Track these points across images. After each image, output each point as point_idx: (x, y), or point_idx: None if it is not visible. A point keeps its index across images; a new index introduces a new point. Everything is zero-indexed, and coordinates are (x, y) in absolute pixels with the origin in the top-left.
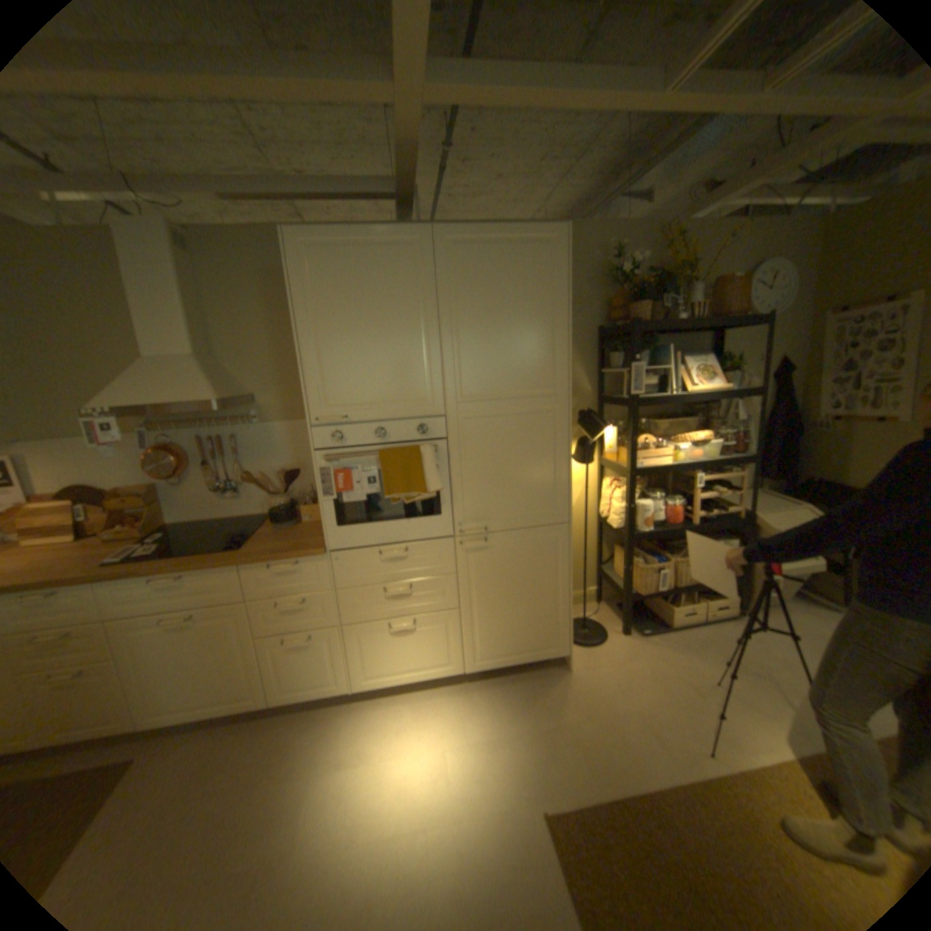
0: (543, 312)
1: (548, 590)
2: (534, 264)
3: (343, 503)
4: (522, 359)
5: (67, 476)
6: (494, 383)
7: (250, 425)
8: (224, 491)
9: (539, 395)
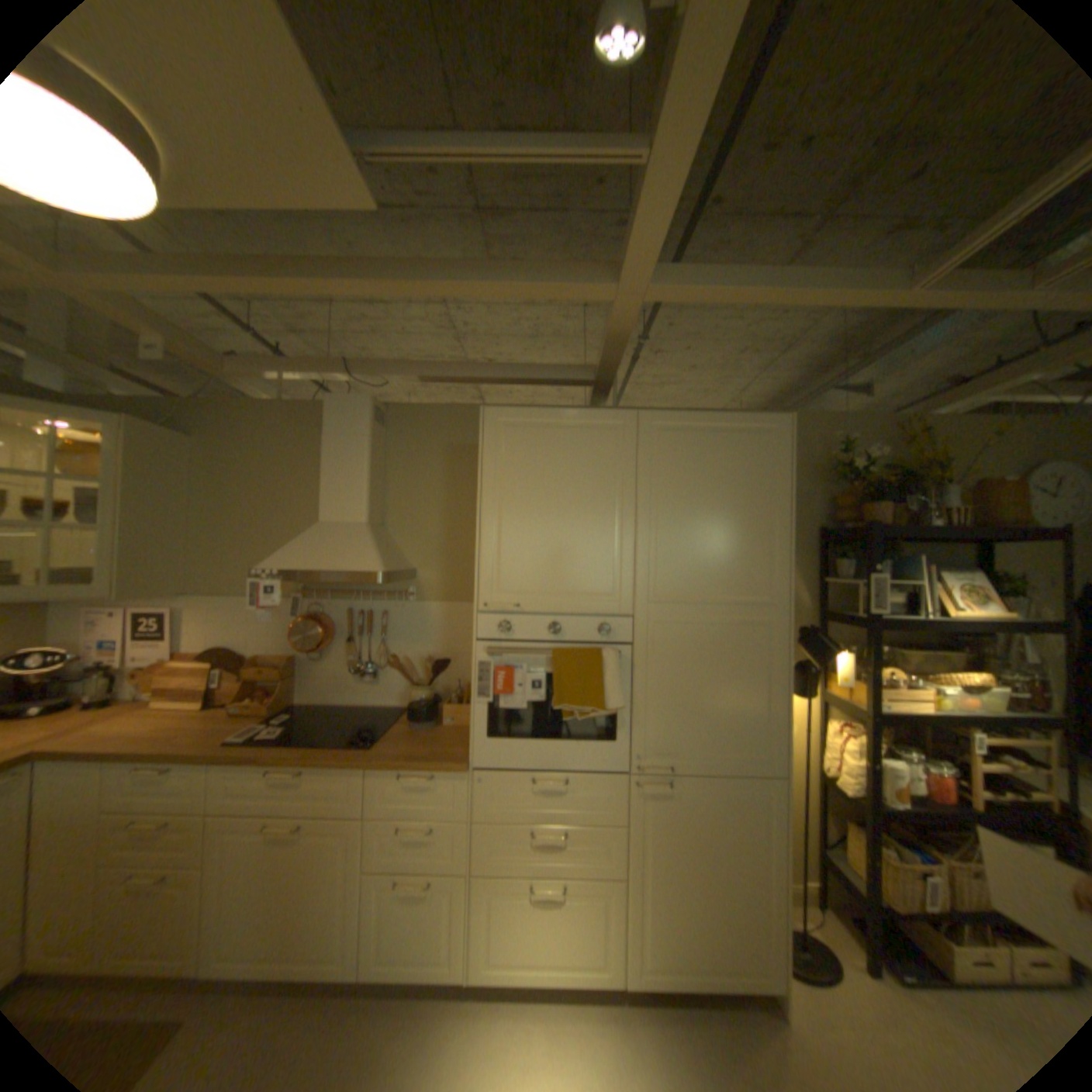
0: (760, 506)
1: (756, 878)
2: (751, 454)
3: (499, 708)
4: (732, 558)
5: (215, 636)
6: (695, 583)
7: (406, 602)
8: (362, 674)
9: (752, 602)
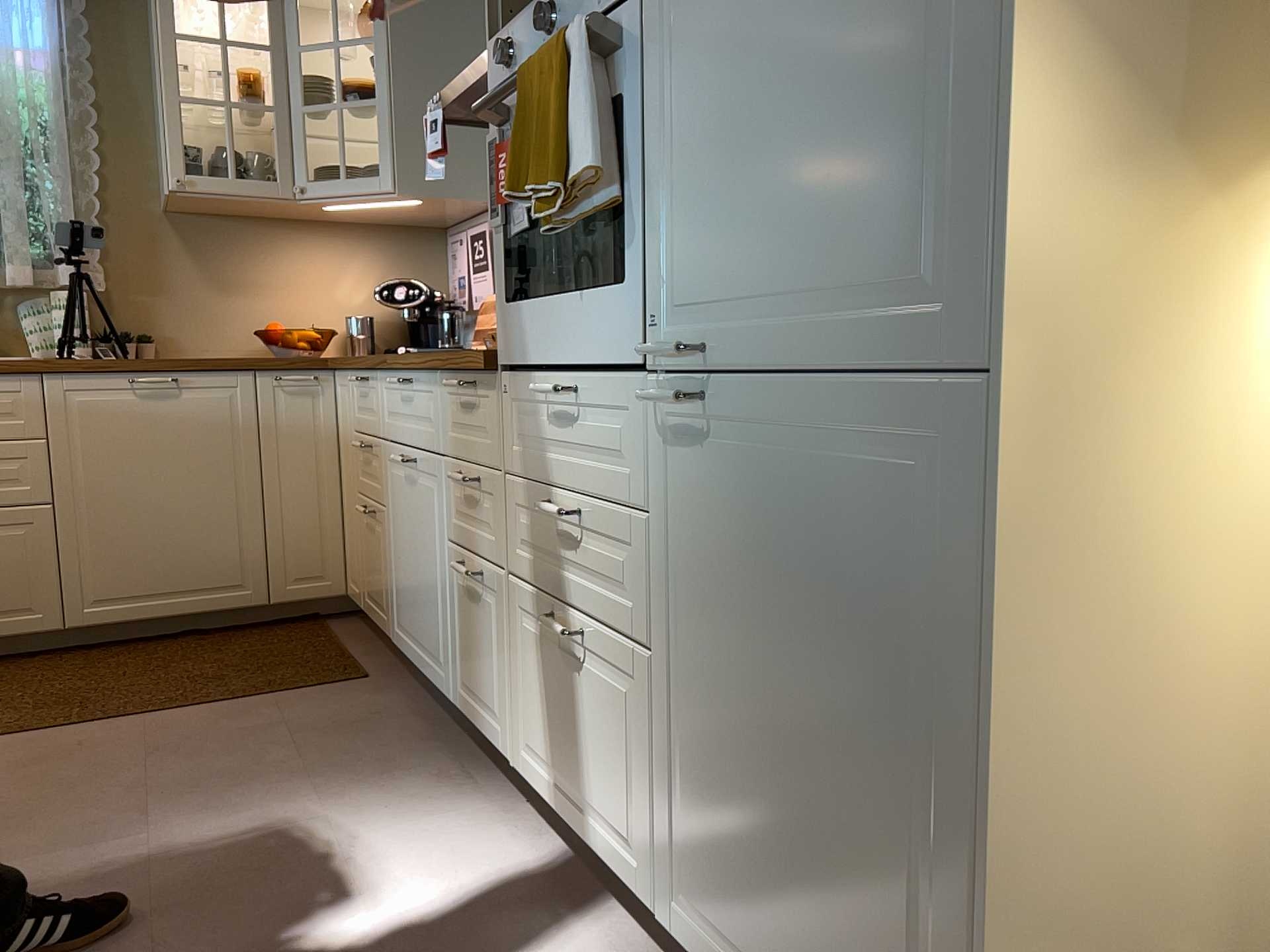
0: None
1: (907, 773)
2: None
3: (516, 236)
4: None
5: None
6: None
7: None
8: None
9: None
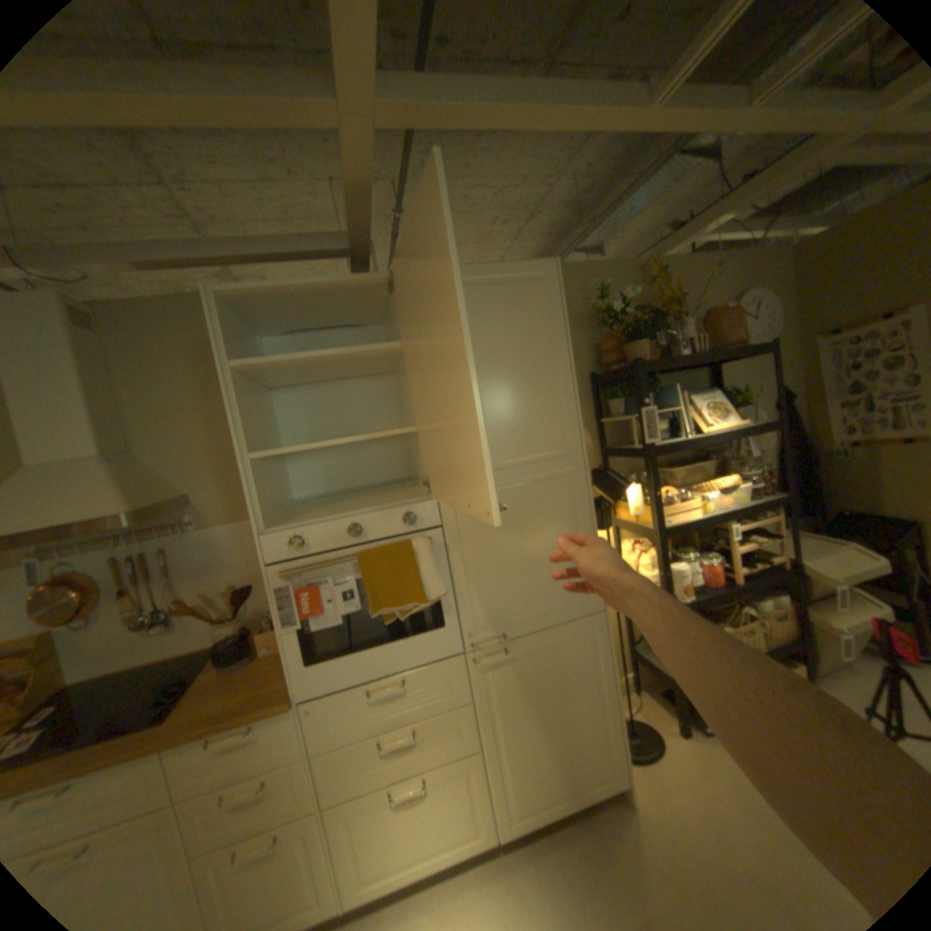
0: (540, 359)
1: (592, 704)
2: (523, 306)
3: (310, 631)
4: (523, 417)
5: None
6: (492, 449)
7: (184, 533)
8: (150, 625)
9: (548, 457)
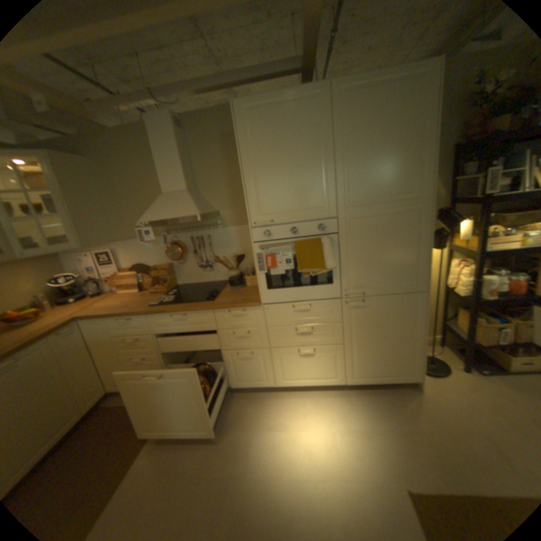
0: (415, 133)
1: (409, 338)
2: (410, 96)
3: (271, 275)
4: (397, 172)
5: (134, 259)
6: (373, 192)
7: (218, 229)
8: (206, 267)
9: (409, 198)
